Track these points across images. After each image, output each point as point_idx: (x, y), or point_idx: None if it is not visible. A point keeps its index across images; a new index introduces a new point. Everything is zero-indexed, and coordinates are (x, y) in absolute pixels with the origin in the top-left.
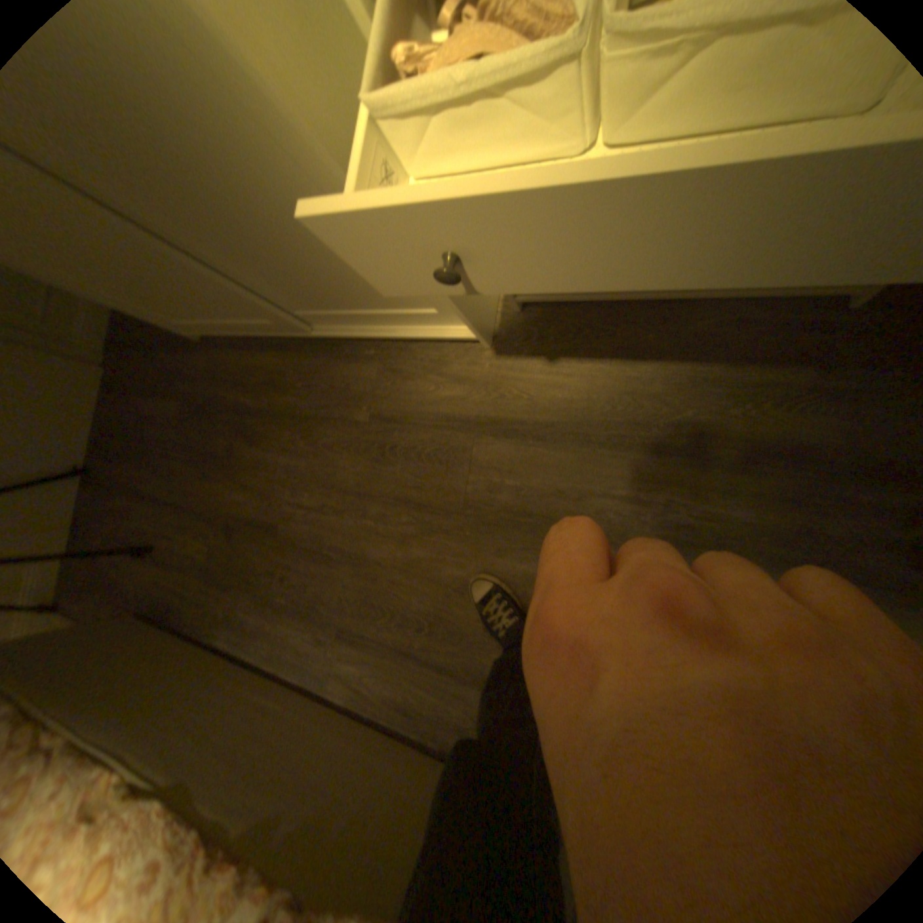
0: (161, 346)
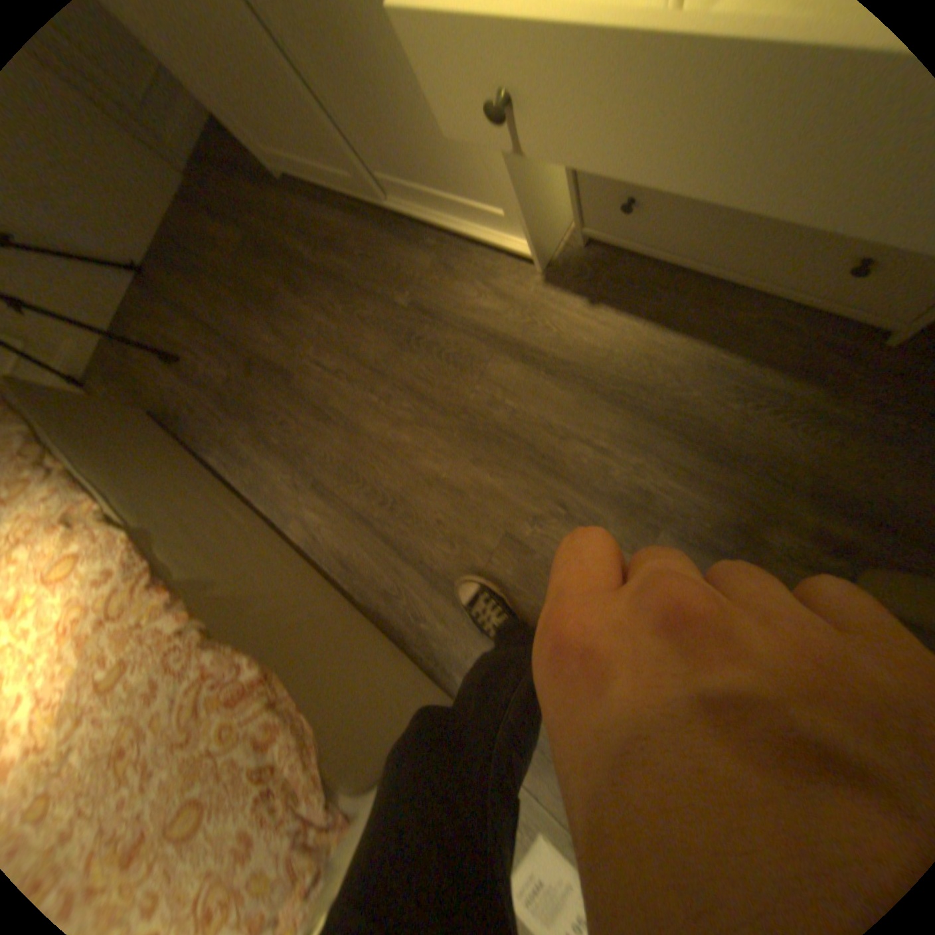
0: (243, 172)
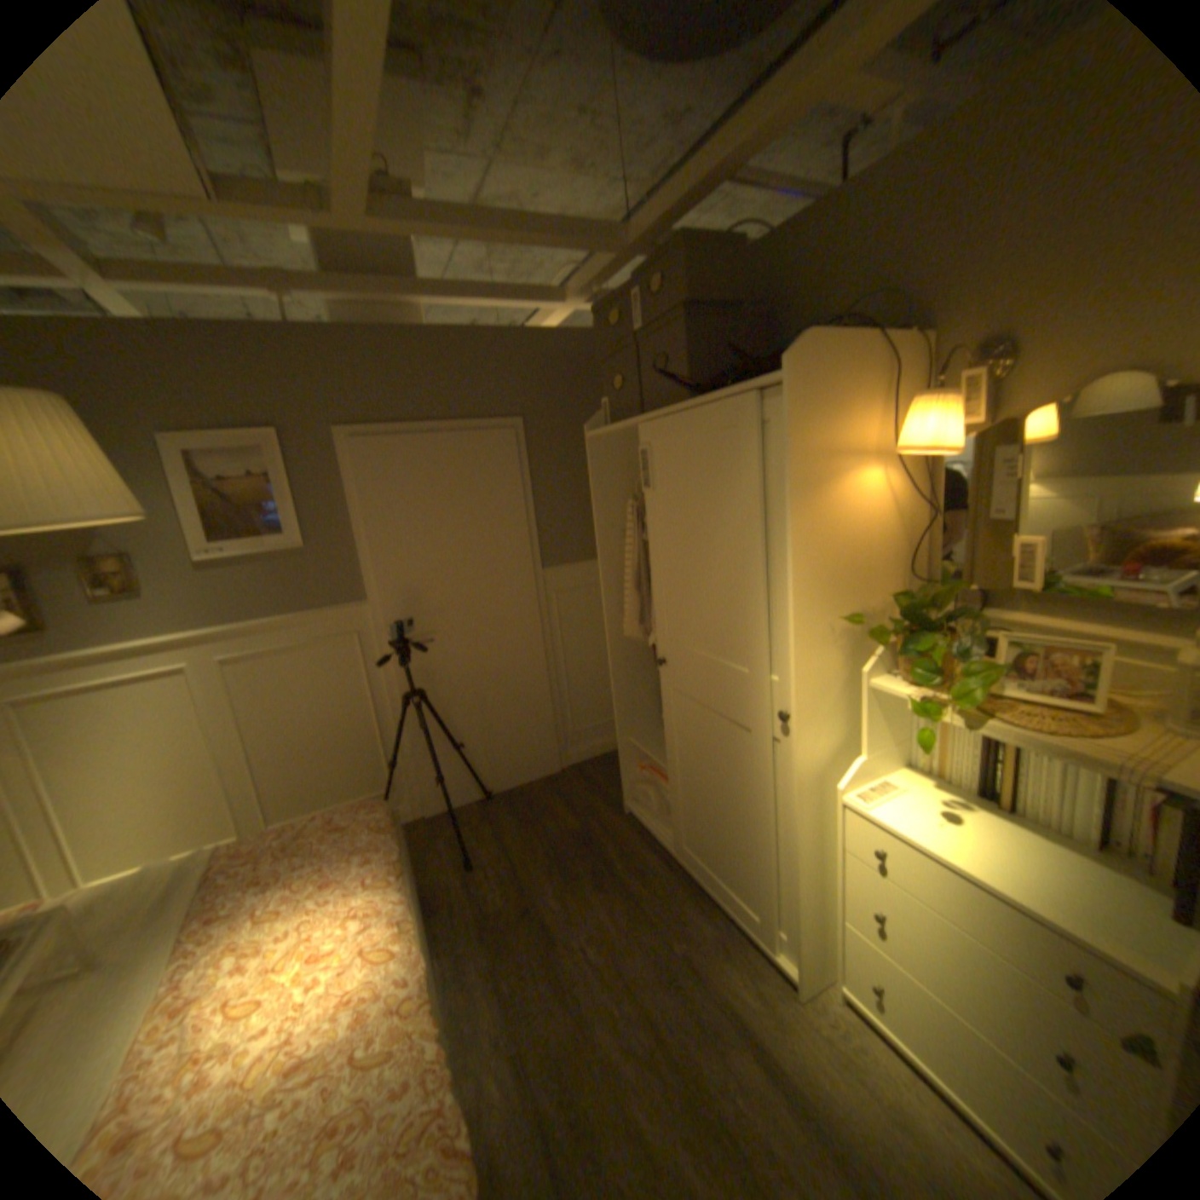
0: (603, 793)
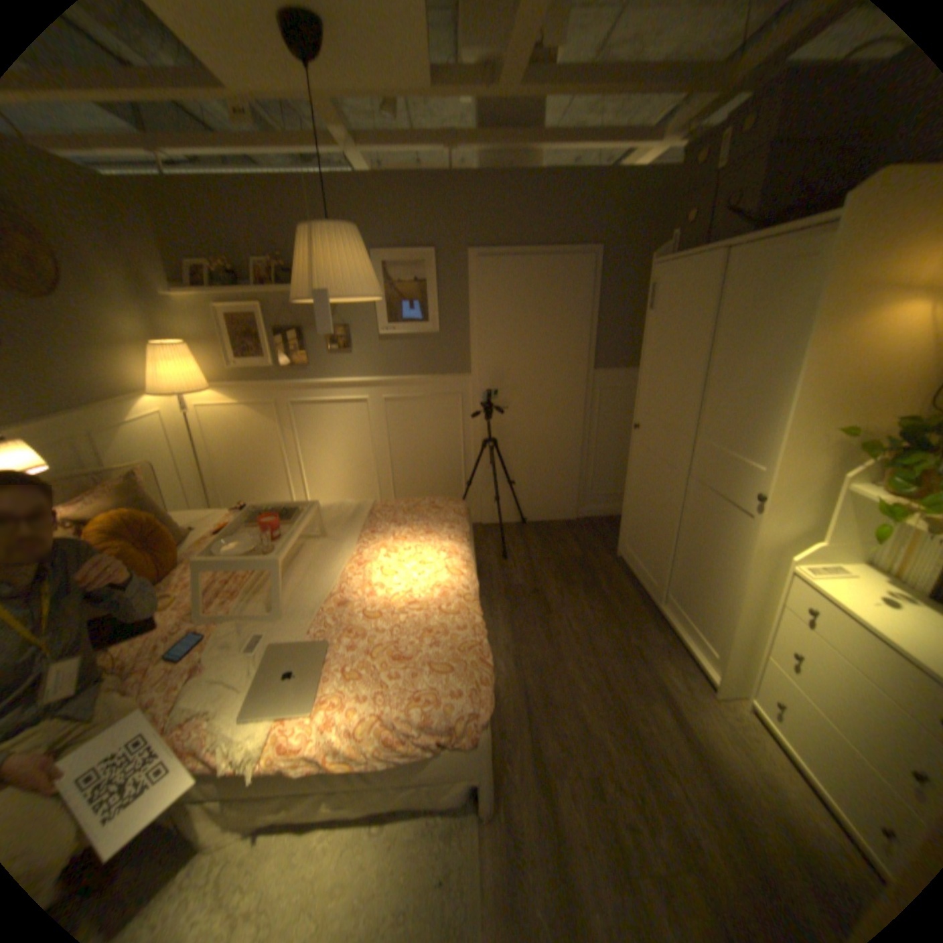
0: (605, 539)
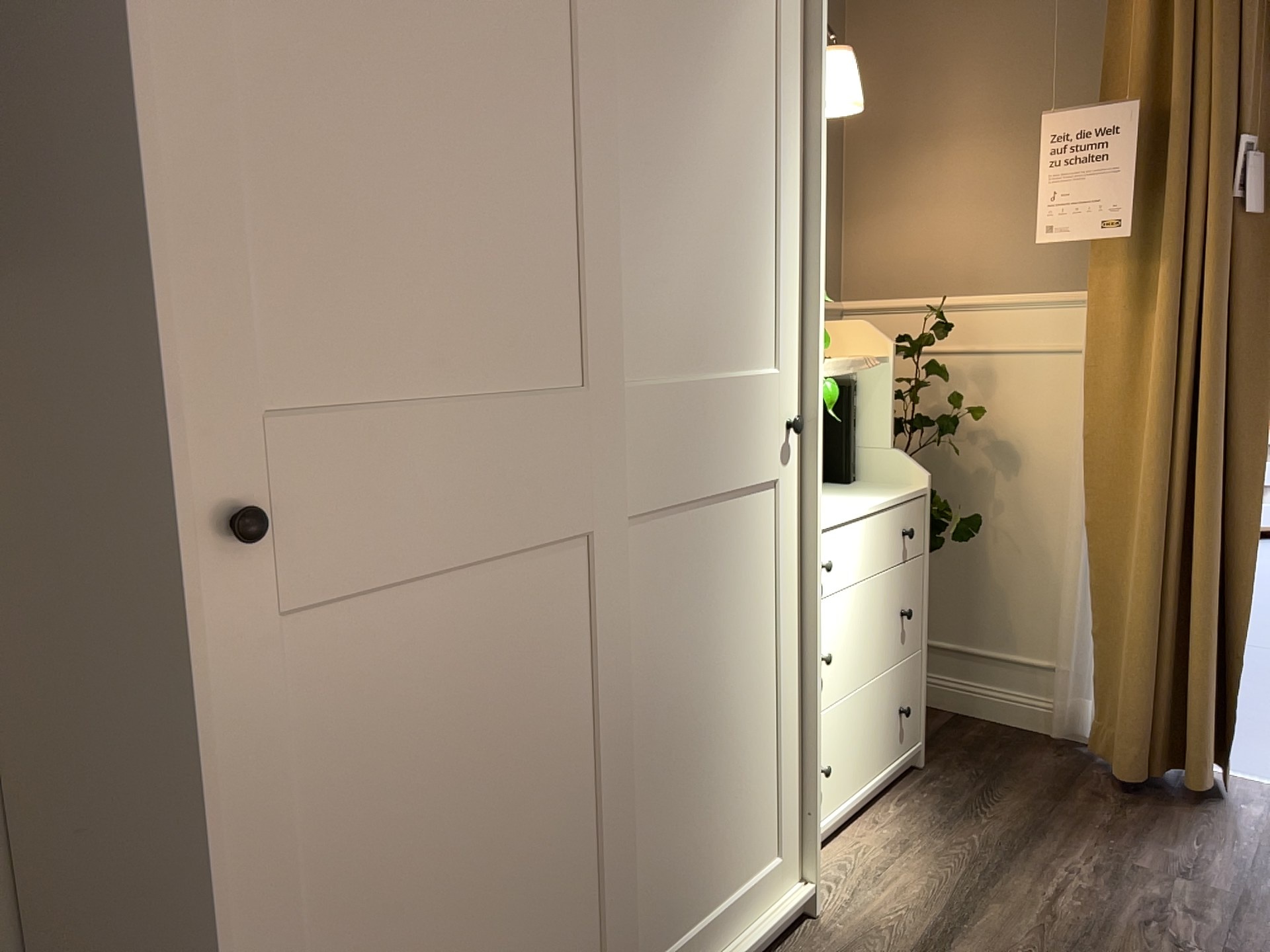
0: None
